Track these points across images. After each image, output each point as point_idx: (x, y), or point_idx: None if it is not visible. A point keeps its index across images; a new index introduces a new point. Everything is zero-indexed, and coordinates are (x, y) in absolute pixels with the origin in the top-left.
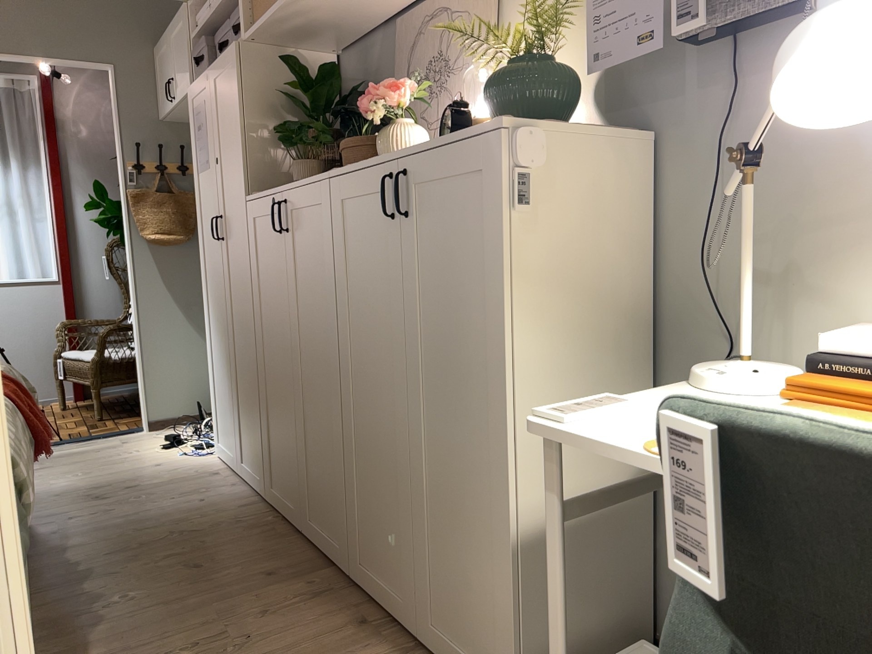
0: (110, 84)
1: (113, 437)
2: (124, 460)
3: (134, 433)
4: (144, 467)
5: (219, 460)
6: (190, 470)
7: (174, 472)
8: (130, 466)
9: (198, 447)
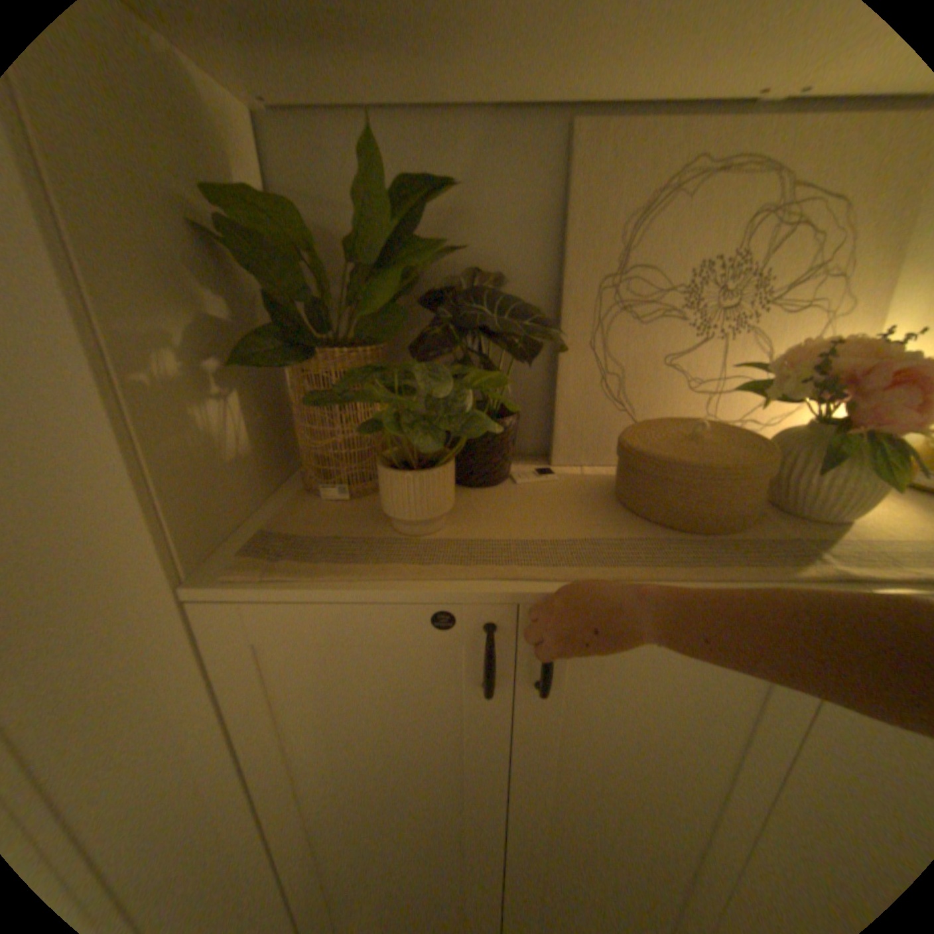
0: None
1: None
2: None
3: None
4: None
5: None
6: None
7: None
8: None
9: None
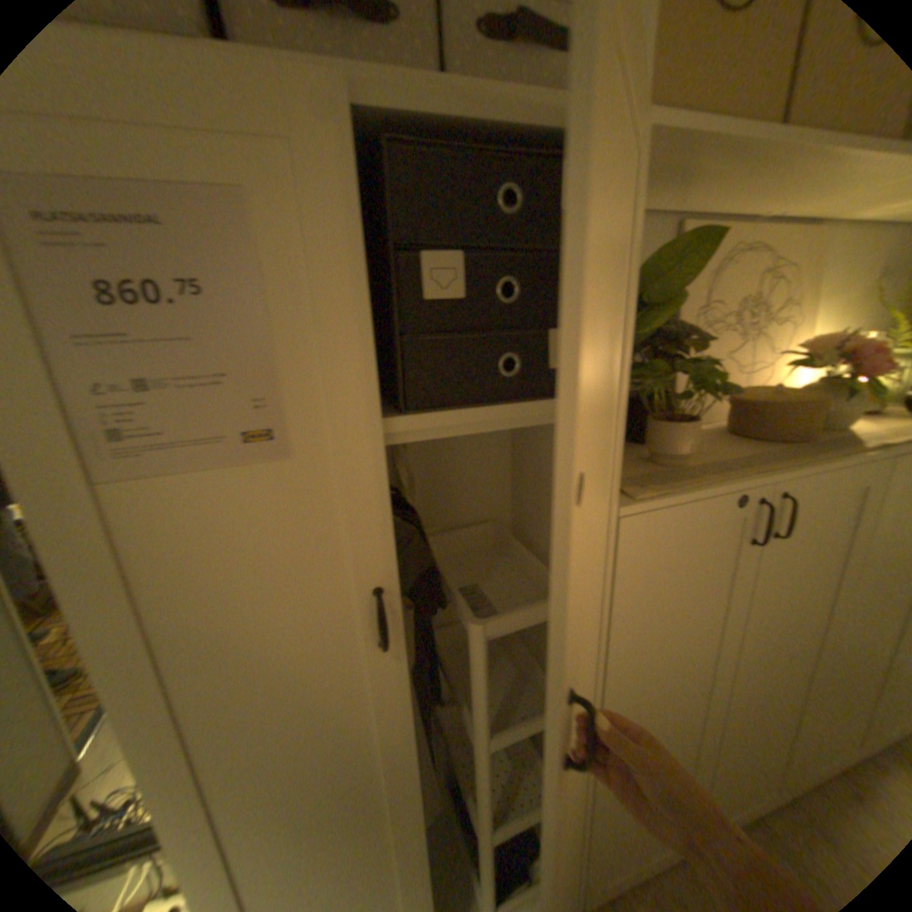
0: None
1: None
2: None
3: None
4: None
5: None
6: None
7: None
8: None
9: None
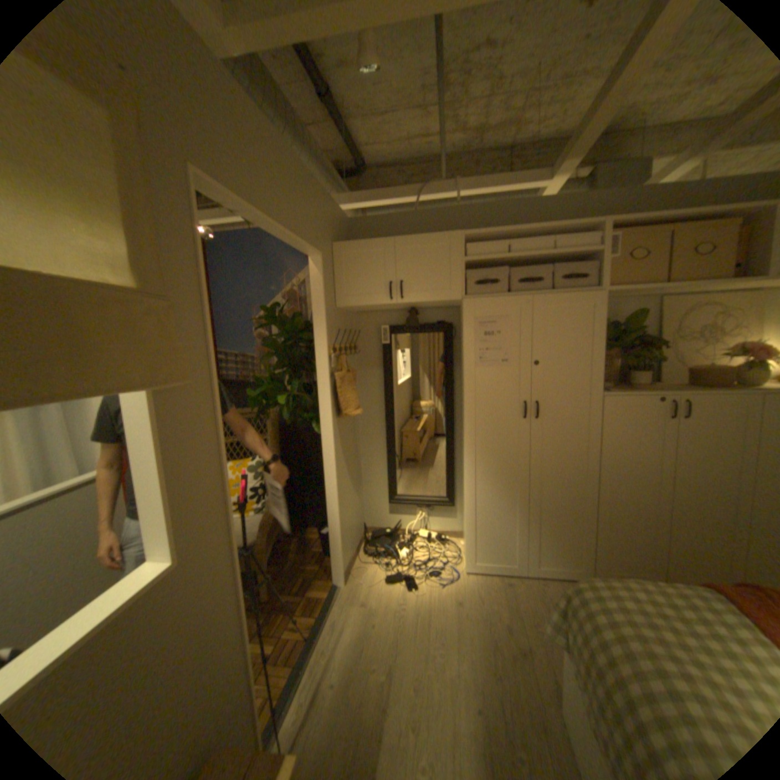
0: (316, 271)
1: (336, 609)
2: (426, 619)
3: (341, 595)
4: (460, 613)
5: (481, 576)
6: (489, 594)
7: (488, 602)
8: (445, 619)
9: (430, 576)
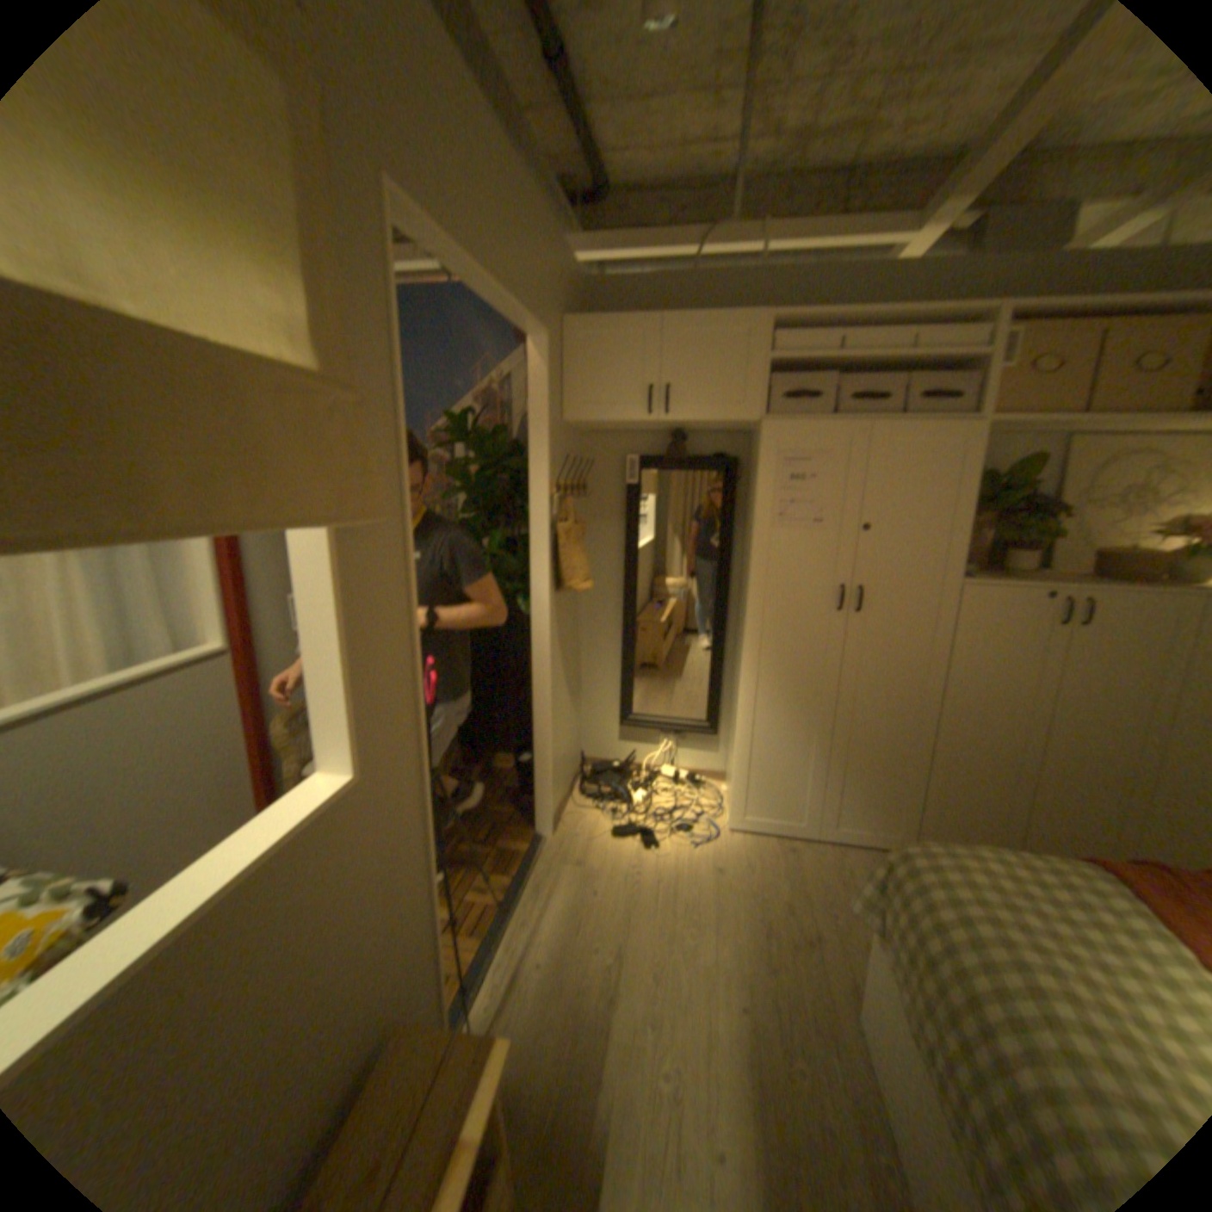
0: (537, 362)
1: (541, 868)
2: (670, 888)
3: (546, 850)
4: (719, 884)
5: (750, 836)
6: (762, 860)
7: (760, 871)
8: (698, 890)
9: (677, 832)
